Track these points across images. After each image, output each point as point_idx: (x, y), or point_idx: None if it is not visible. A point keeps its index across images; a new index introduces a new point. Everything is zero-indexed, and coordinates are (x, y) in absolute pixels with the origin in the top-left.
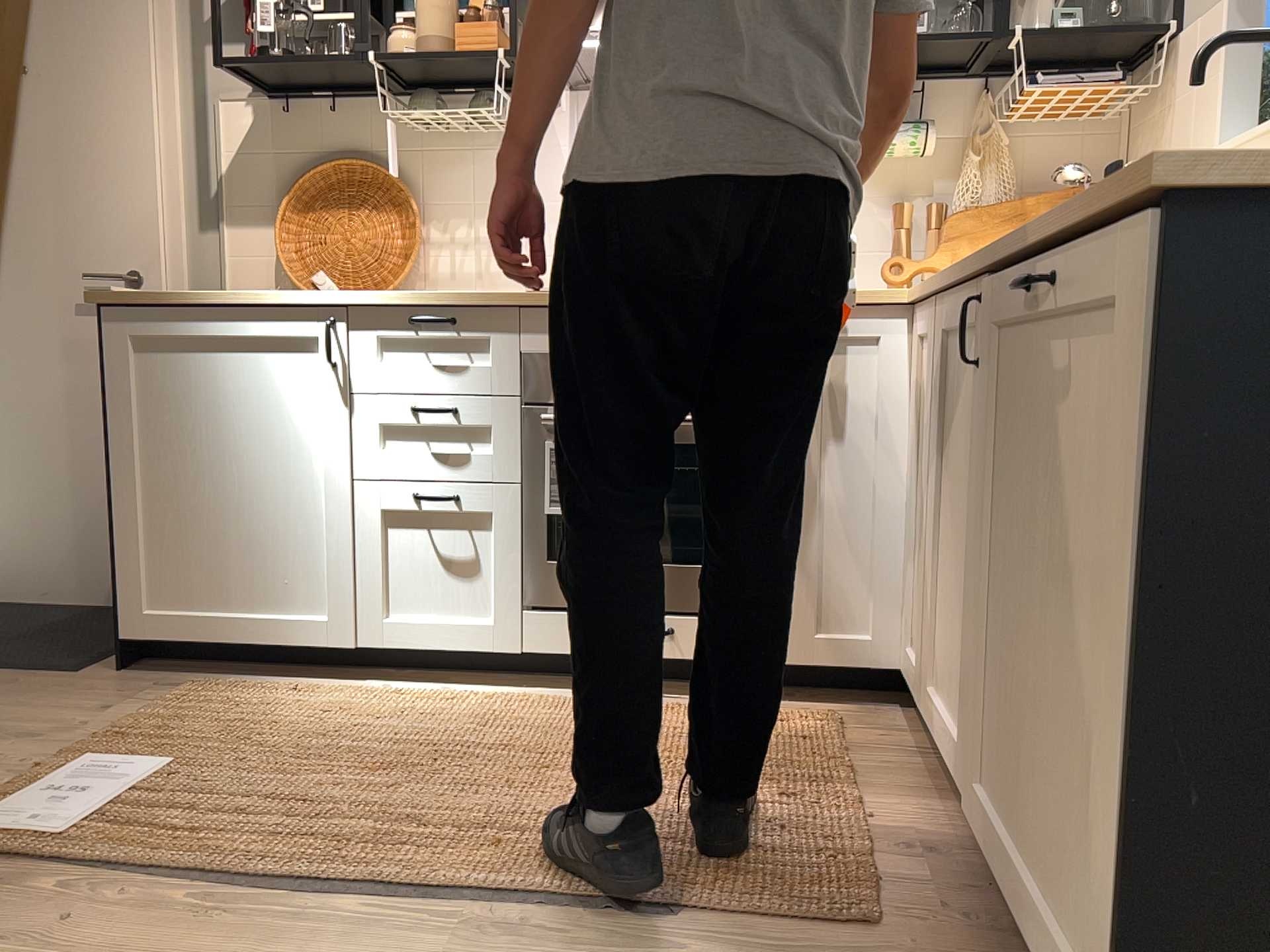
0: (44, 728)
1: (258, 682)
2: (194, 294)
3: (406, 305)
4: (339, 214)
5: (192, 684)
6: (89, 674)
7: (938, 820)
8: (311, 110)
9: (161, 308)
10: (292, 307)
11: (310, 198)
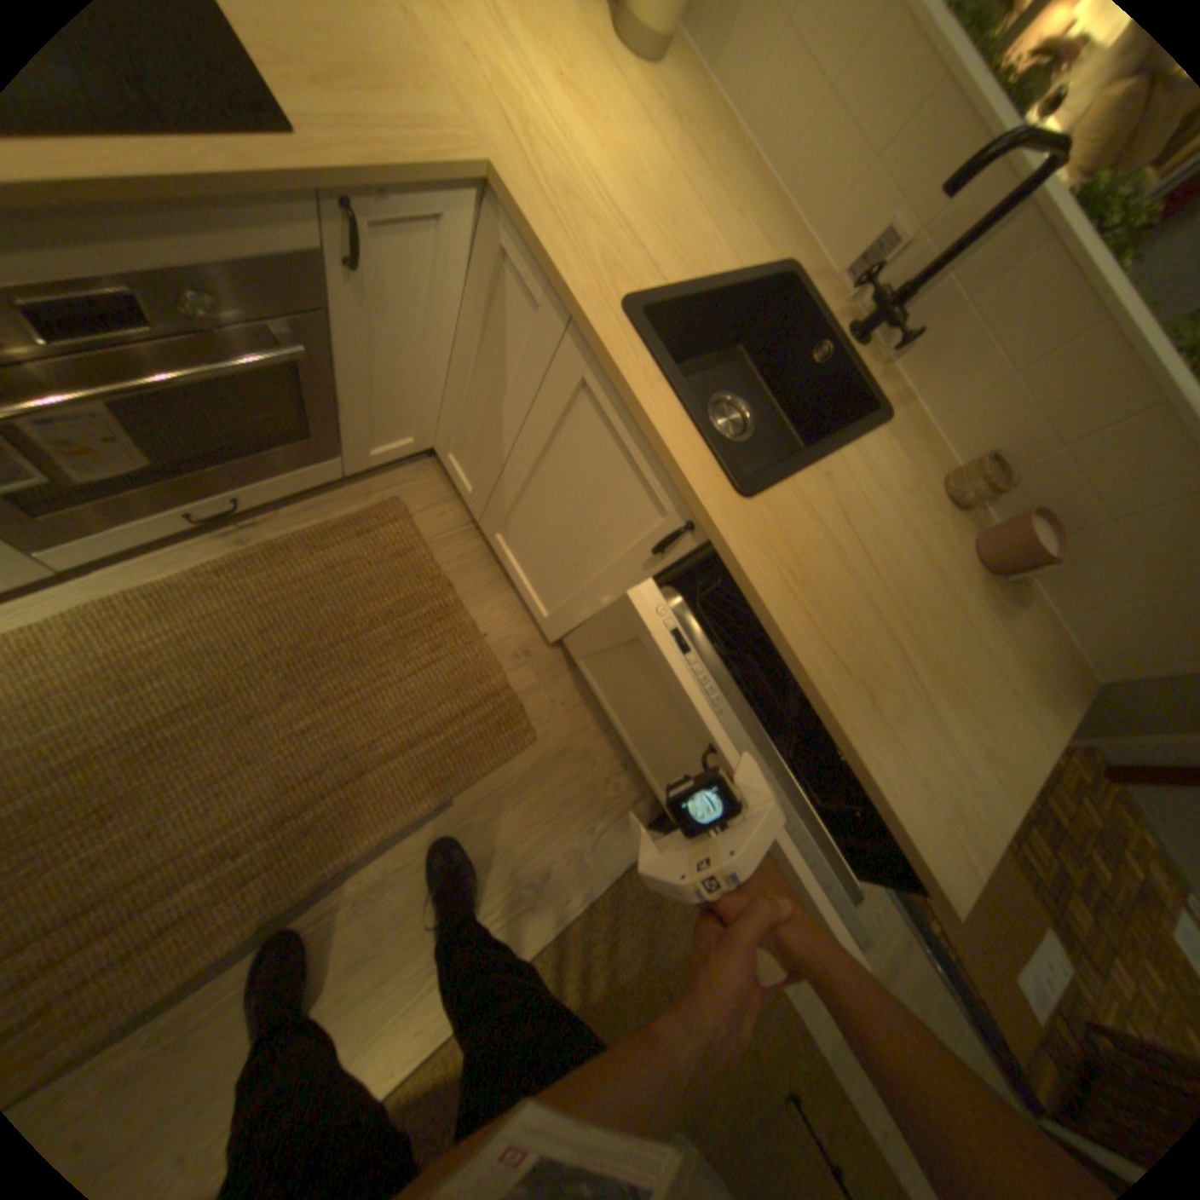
0: None
1: None
2: None
3: None
4: None
5: None
6: None
7: (511, 615)
8: None
9: None
10: None
11: None
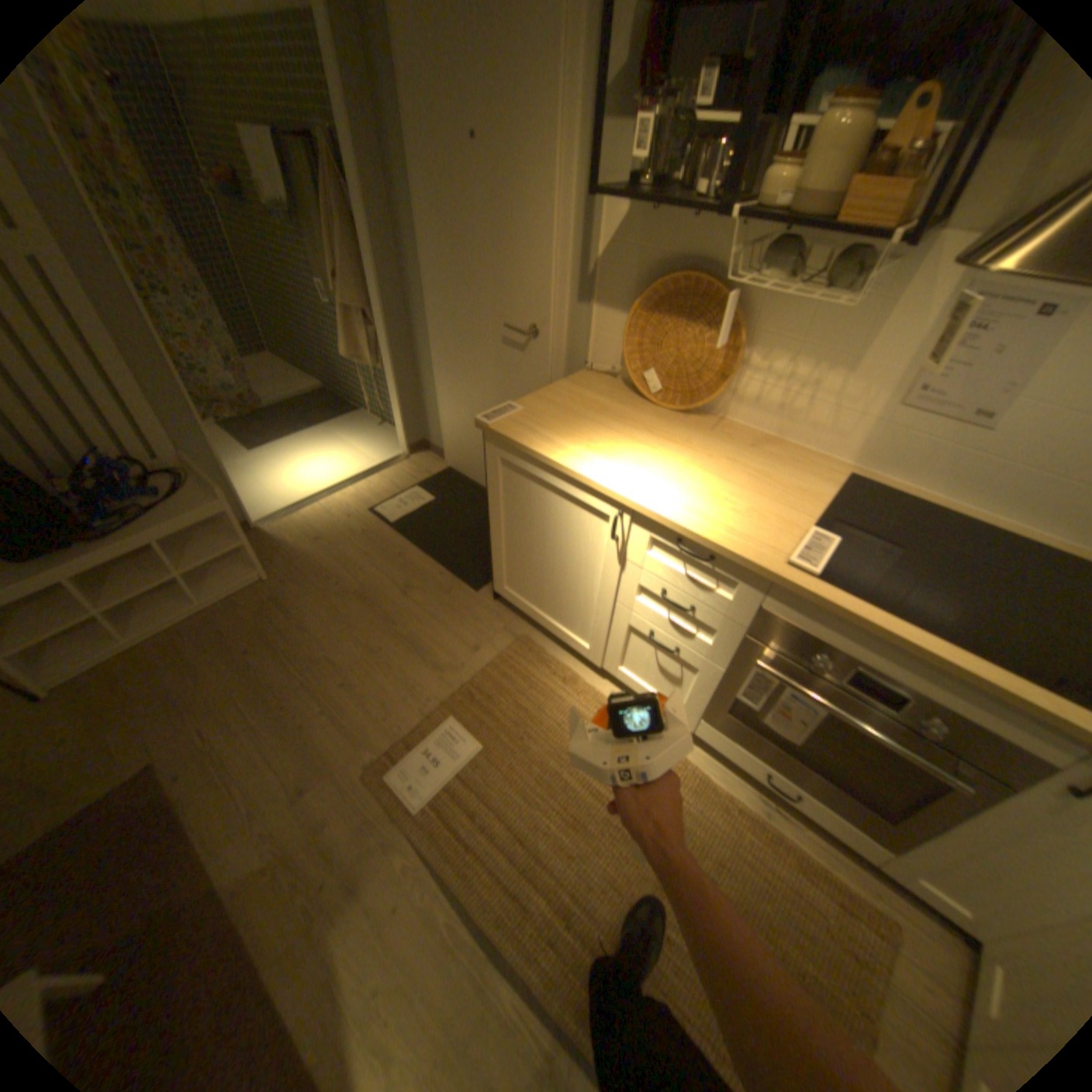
0: (446, 659)
1: (551, 650)
2: (535, 452)
3: (678, 532)
4: (678, 323)
5: (519, 641)
6: (481, 597)
7: None
8: (680, 207)
9: (516, 450)
10: (596, 491)
11: (660, 300)
